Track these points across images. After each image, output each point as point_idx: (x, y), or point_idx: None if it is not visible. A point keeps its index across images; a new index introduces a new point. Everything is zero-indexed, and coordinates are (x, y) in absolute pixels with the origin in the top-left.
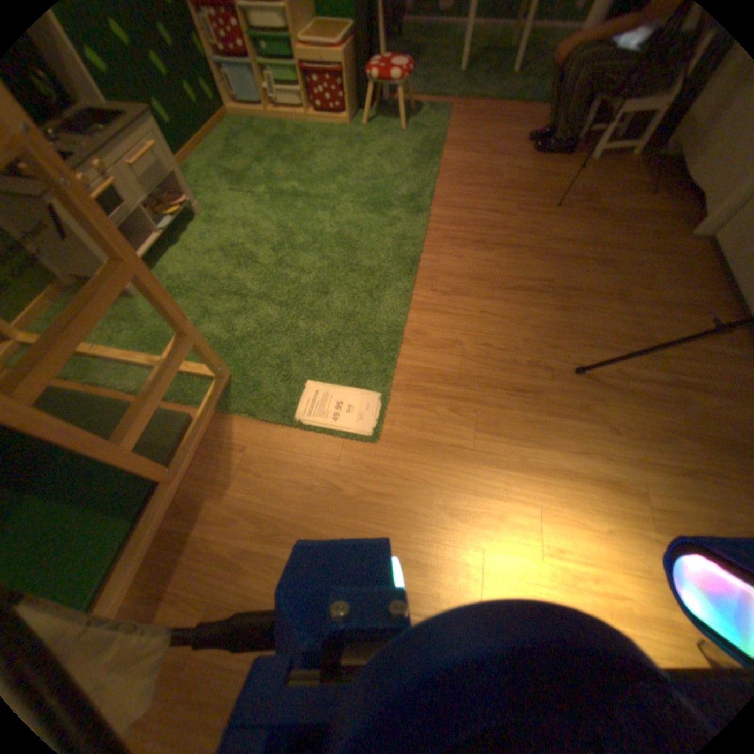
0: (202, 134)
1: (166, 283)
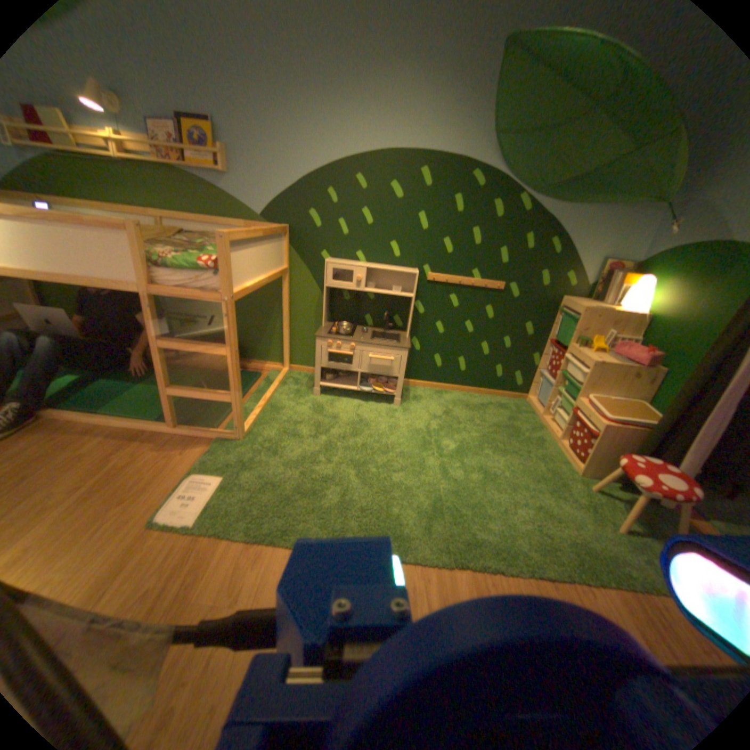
0: (488, 394)
1: (324, 405)
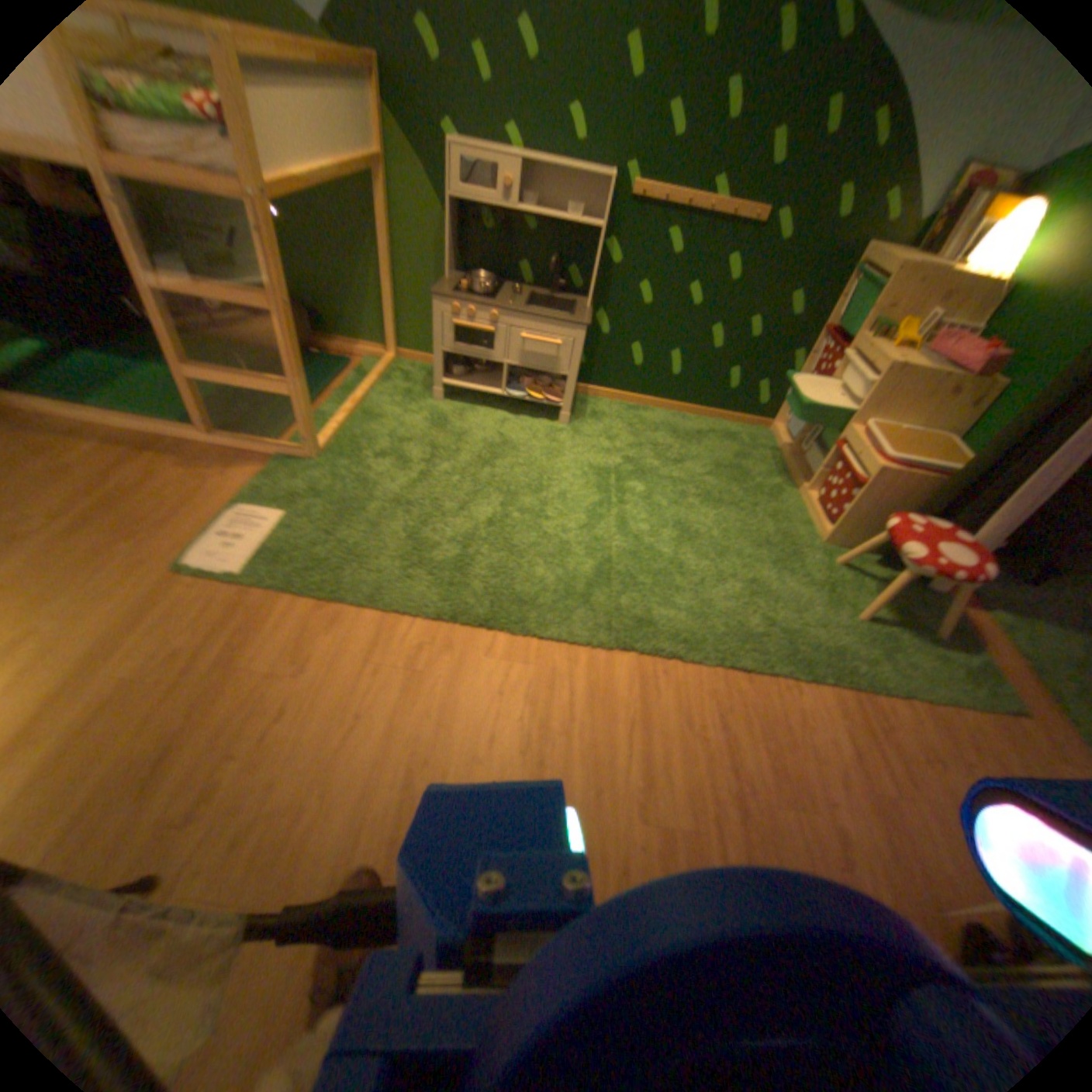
0: (711, 417)
1: (450, 417)
